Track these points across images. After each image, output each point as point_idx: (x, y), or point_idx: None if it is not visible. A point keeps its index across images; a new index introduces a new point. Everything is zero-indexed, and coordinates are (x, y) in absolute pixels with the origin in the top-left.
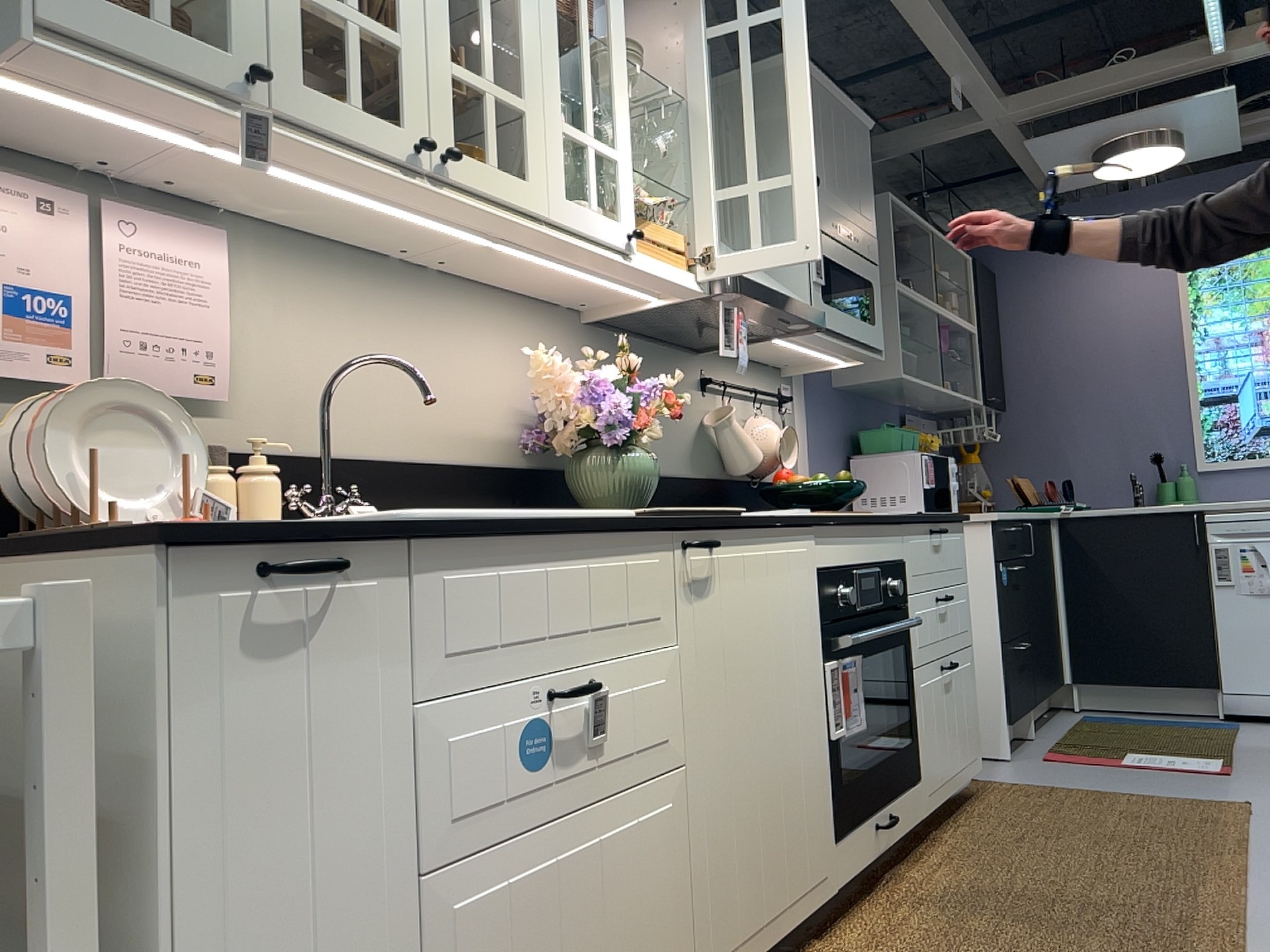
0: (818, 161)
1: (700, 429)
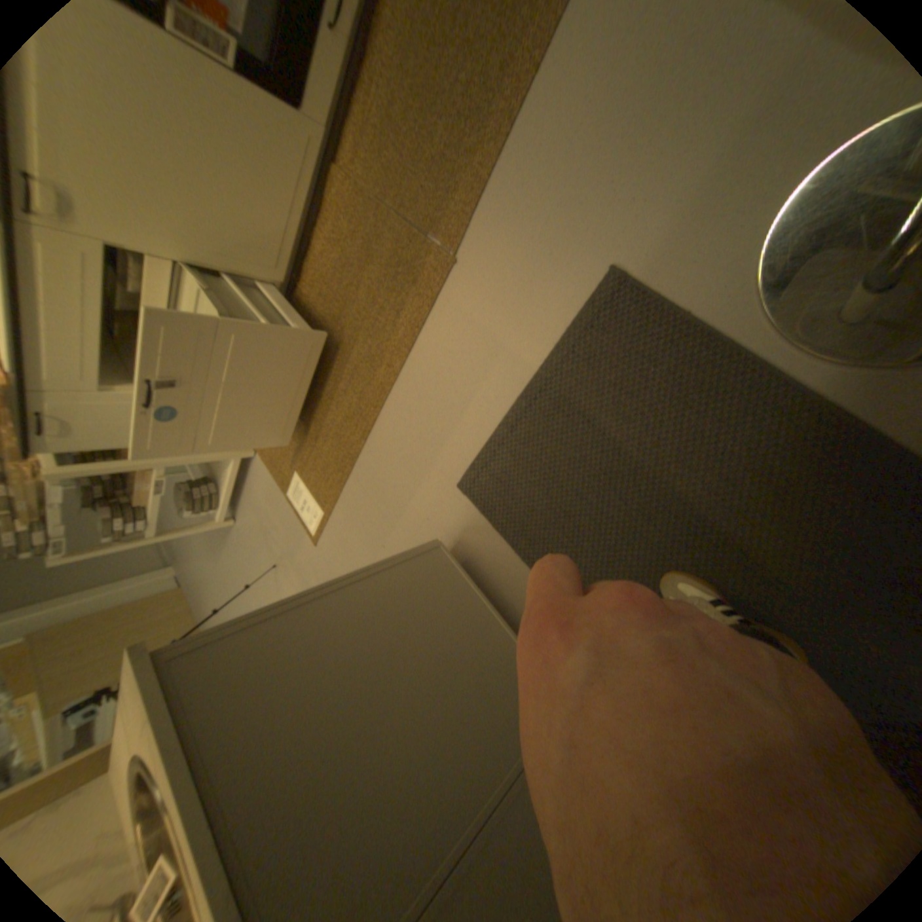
0: None
1: None
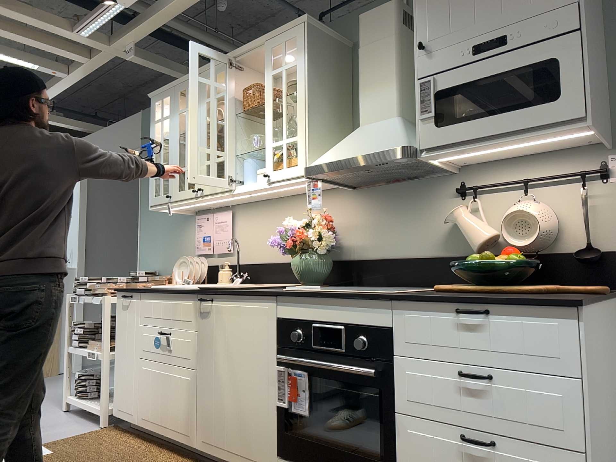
0: (435, 21)
1: (451, 224)
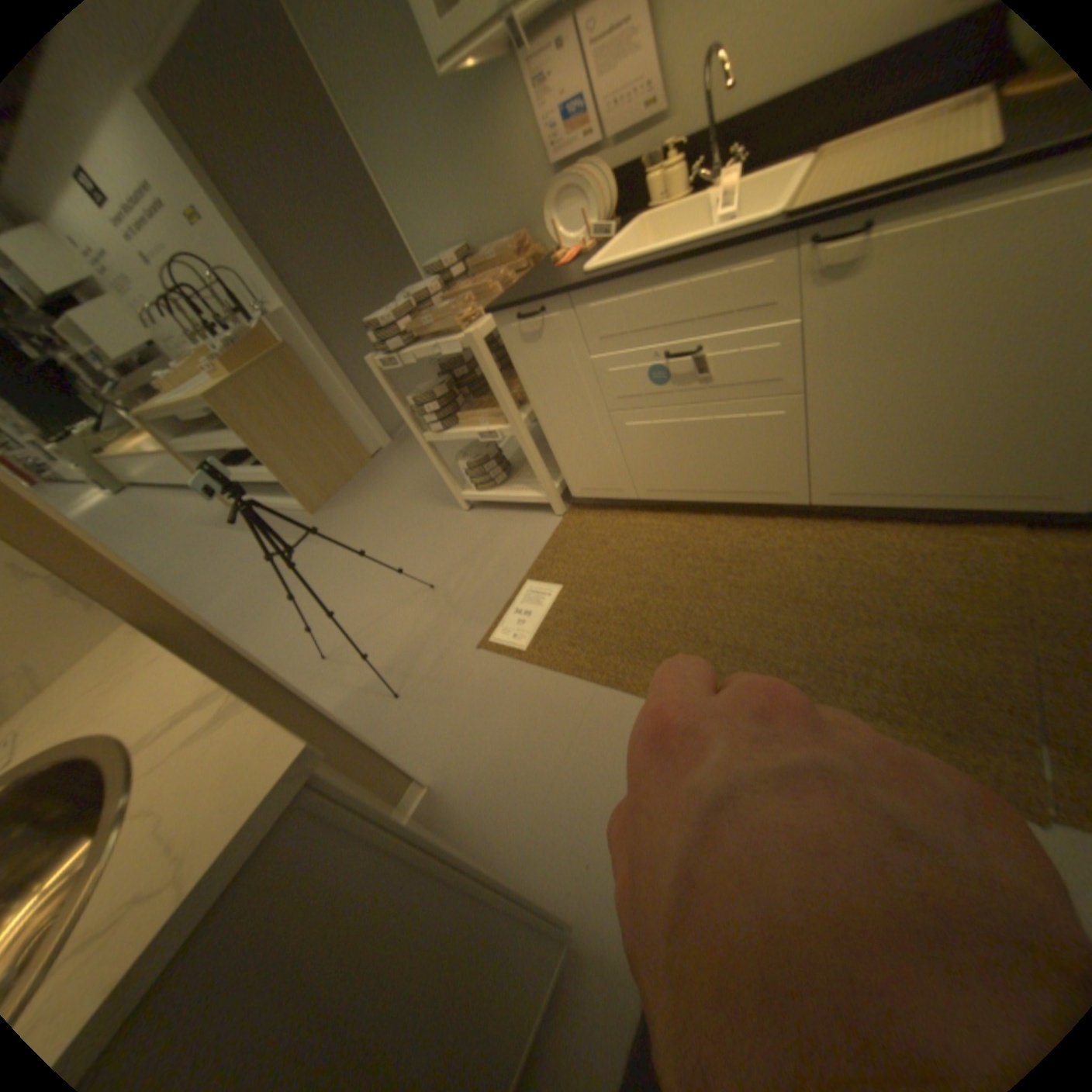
0: None
1: None
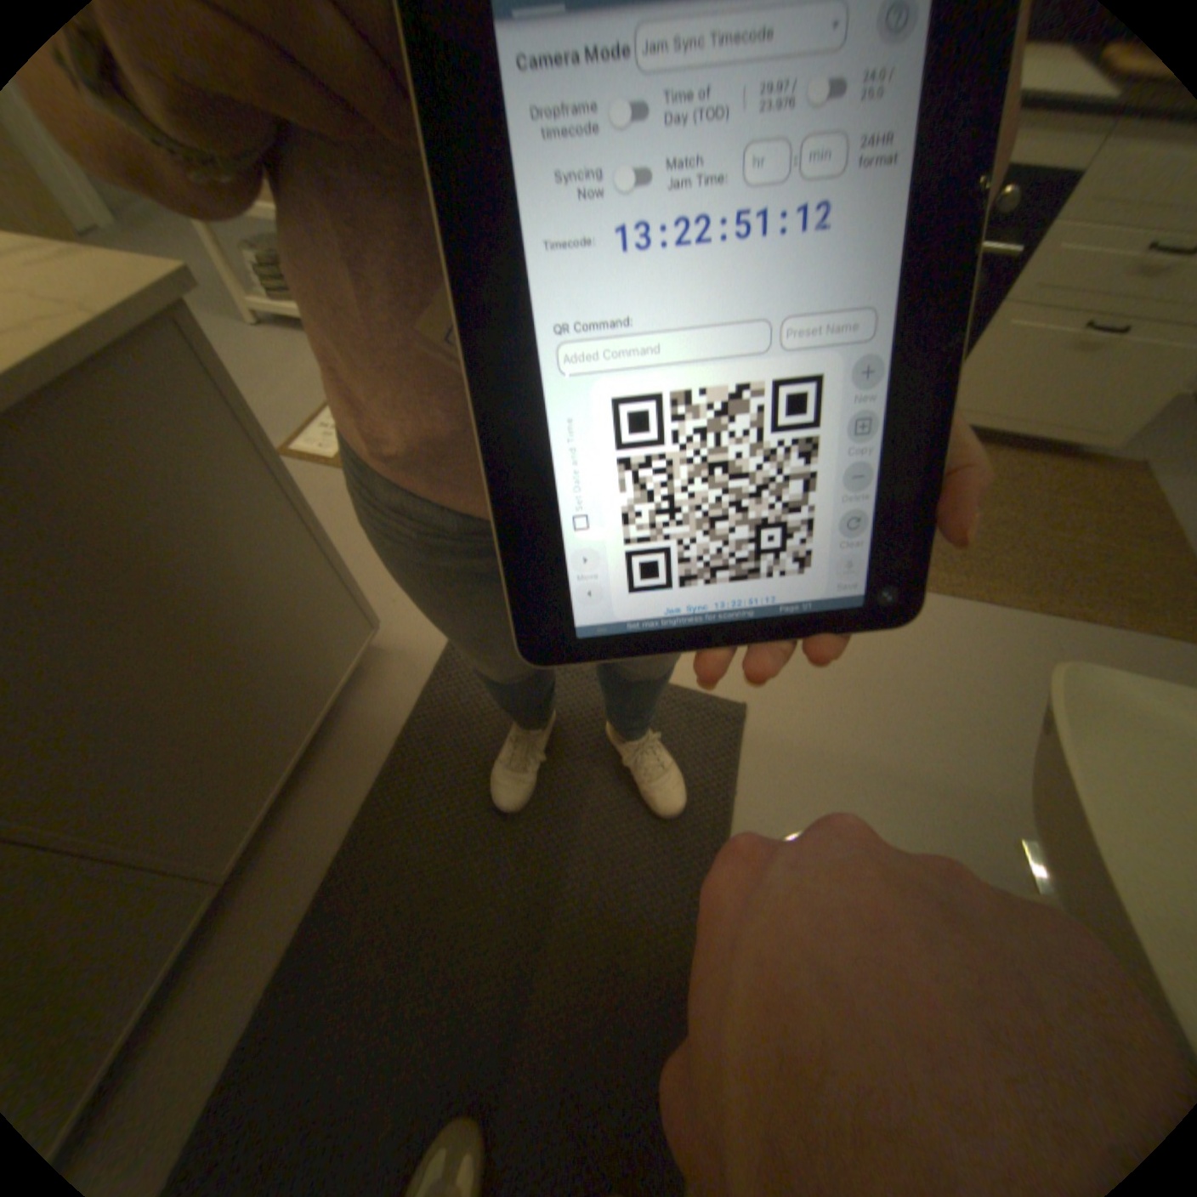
0: None
1: None
